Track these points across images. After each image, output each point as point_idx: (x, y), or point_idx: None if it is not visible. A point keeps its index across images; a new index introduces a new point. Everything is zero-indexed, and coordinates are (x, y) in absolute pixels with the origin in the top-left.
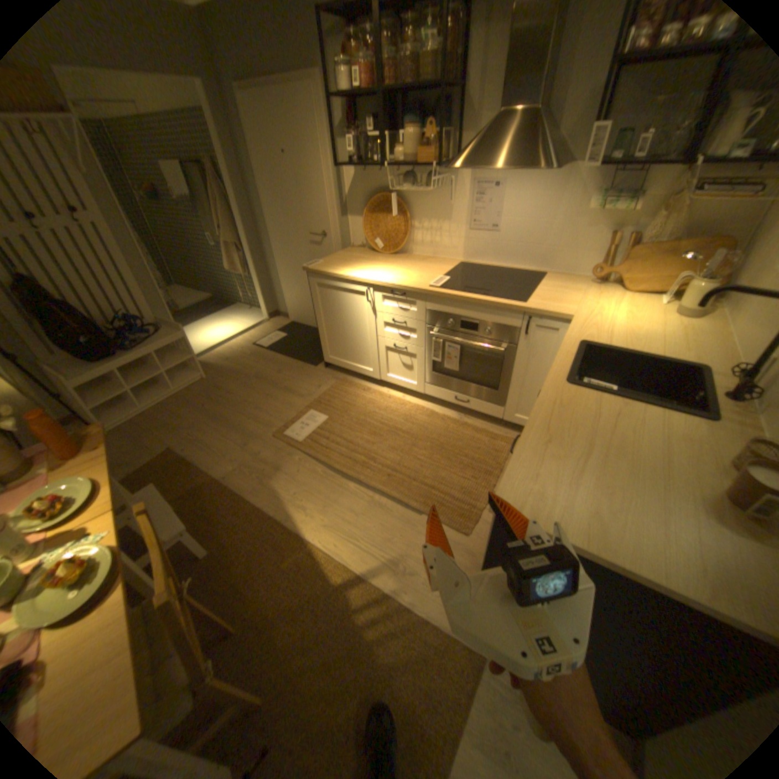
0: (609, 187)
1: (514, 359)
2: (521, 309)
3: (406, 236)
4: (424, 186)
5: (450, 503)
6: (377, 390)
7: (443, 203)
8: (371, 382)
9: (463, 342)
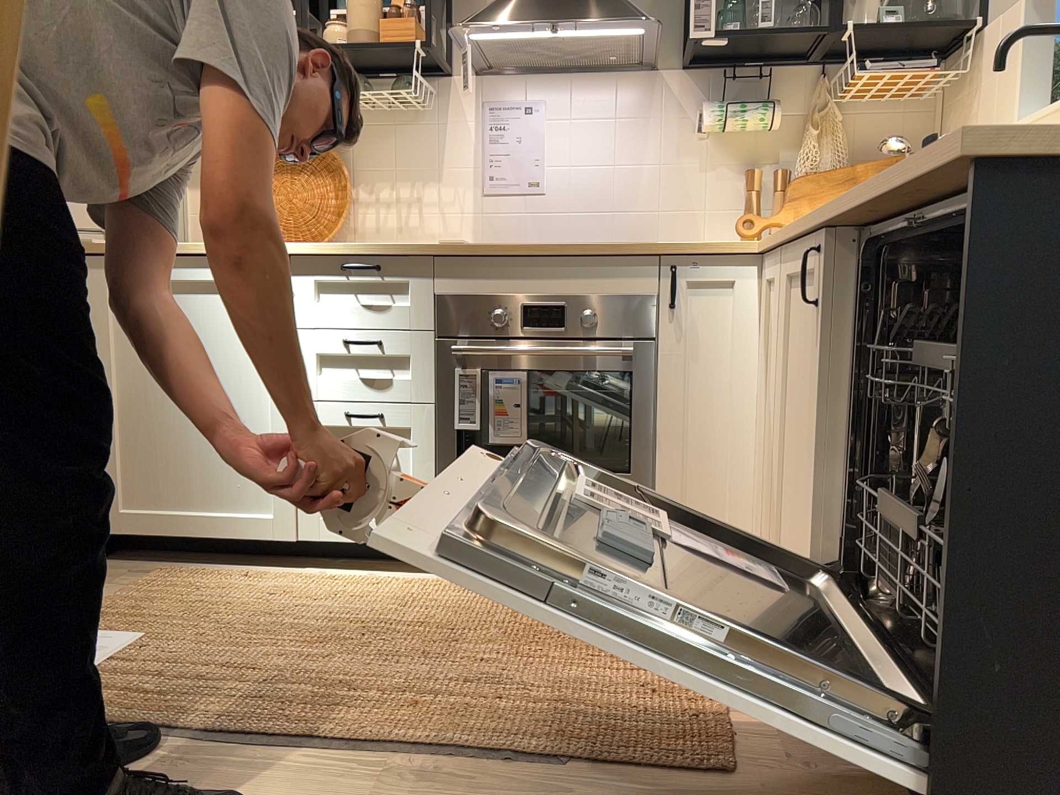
0: (718, 107)
1: (654, 387)
2: (657, 250)
3: (339, 217)
4: (380, 120)
5: (642, 727)
6: (290, 575)
7: (423, 149)
8: (264, 567)
9: (541, 349)
